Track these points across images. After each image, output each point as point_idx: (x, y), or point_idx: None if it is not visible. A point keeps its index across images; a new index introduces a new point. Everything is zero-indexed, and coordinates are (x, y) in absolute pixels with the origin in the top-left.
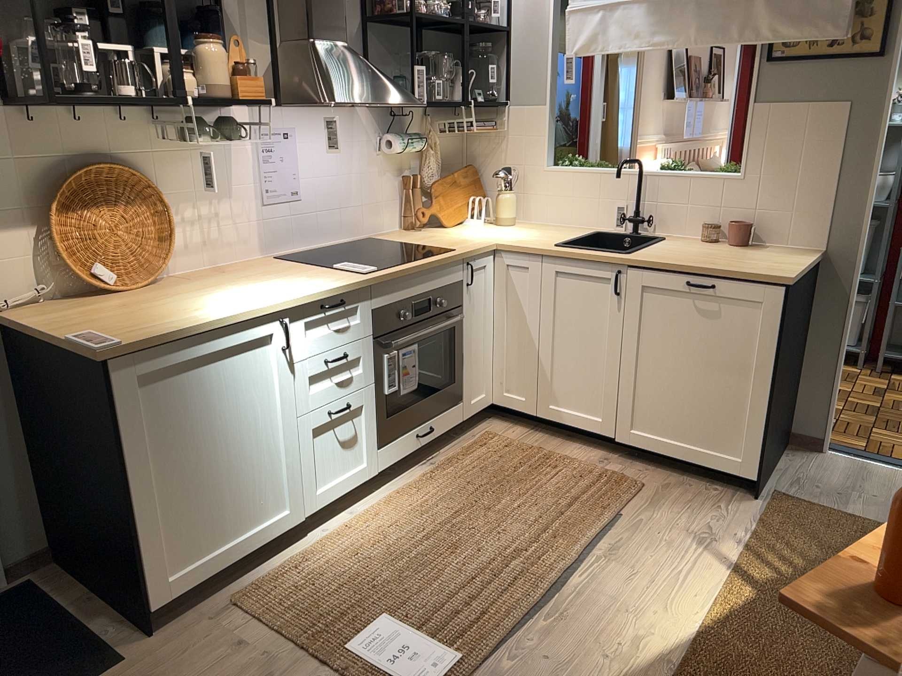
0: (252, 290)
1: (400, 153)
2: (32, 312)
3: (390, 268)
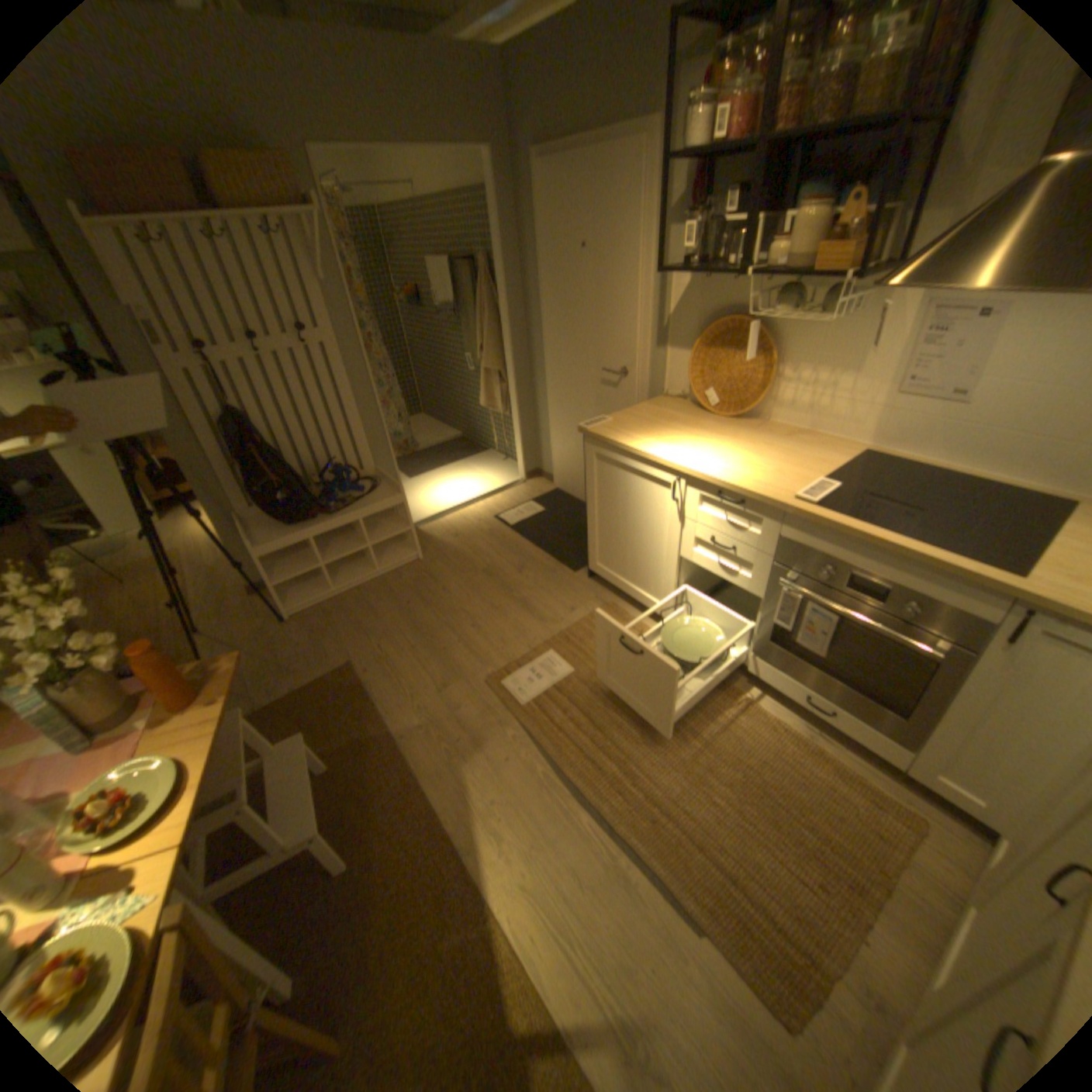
0: (720, 451)
1: None
2: (665, 401)
3: (835, 513)
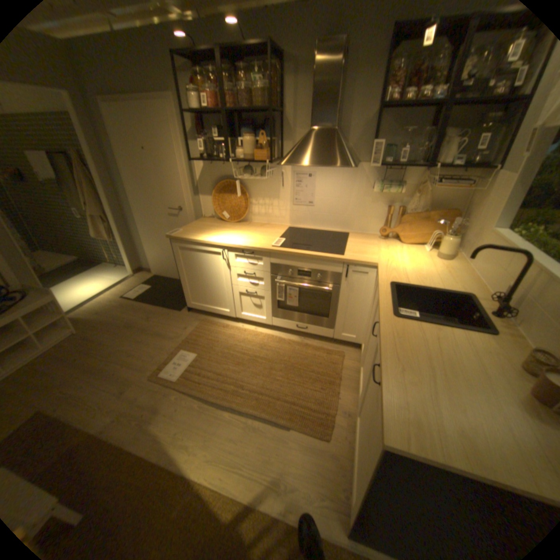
0: (237, 235)
1: (381, 192)
2: (205, 219)
3: (286, 249)
